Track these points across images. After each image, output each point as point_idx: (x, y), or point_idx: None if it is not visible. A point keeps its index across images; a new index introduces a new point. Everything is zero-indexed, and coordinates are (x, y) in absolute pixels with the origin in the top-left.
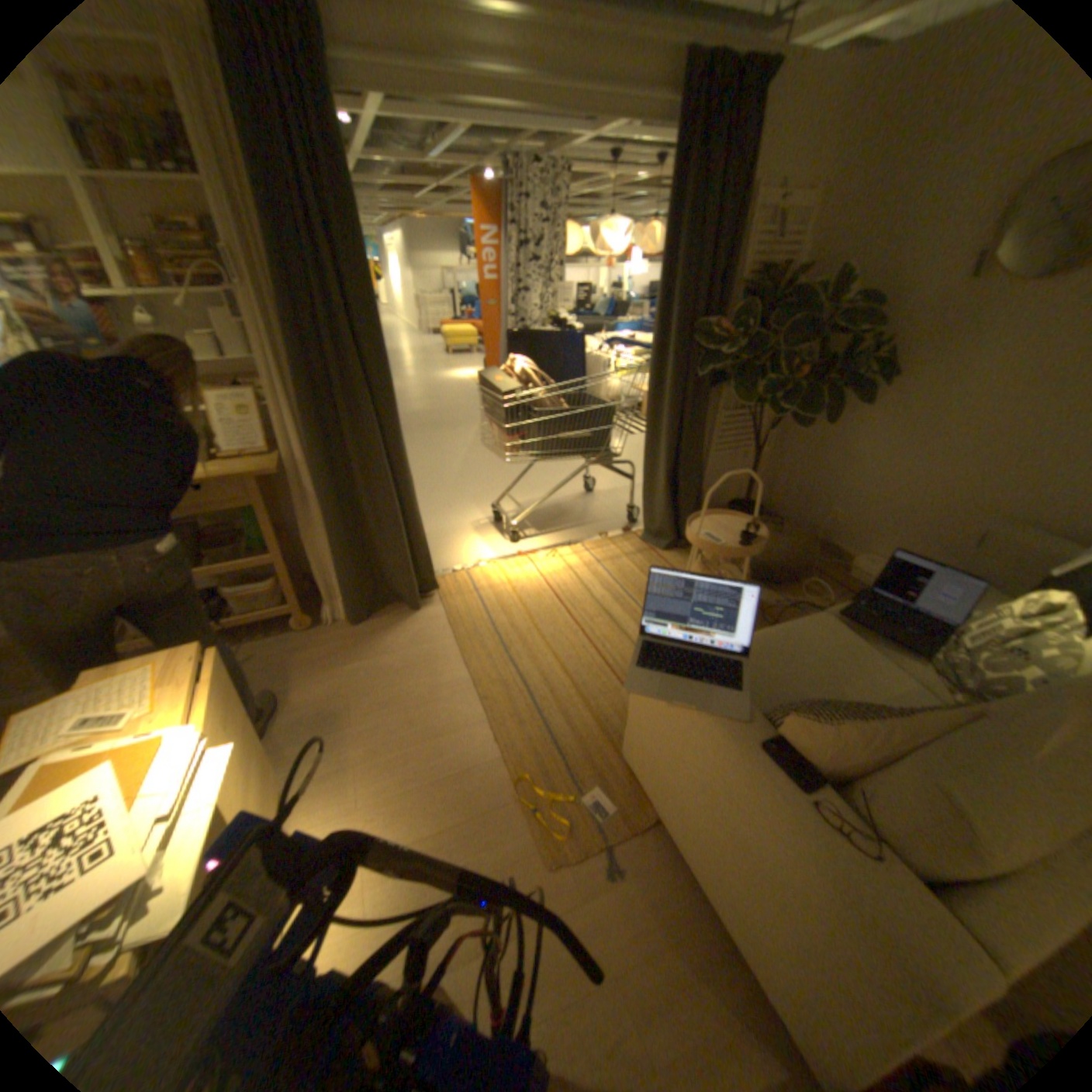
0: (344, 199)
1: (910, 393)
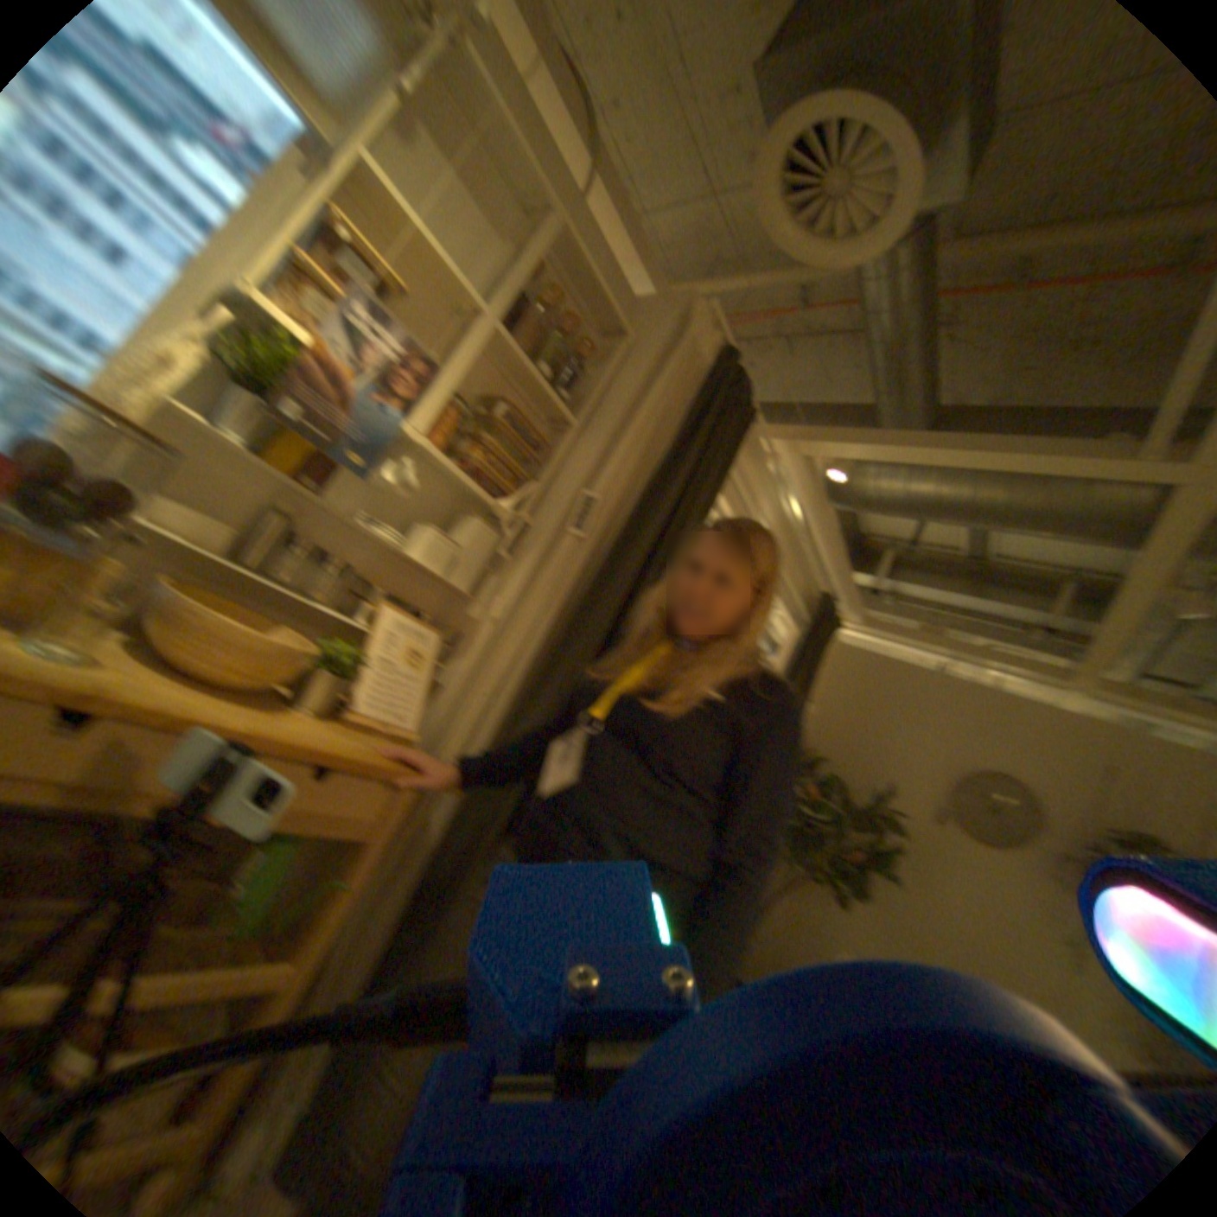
0: (693, 531)
1: (893, 892)
